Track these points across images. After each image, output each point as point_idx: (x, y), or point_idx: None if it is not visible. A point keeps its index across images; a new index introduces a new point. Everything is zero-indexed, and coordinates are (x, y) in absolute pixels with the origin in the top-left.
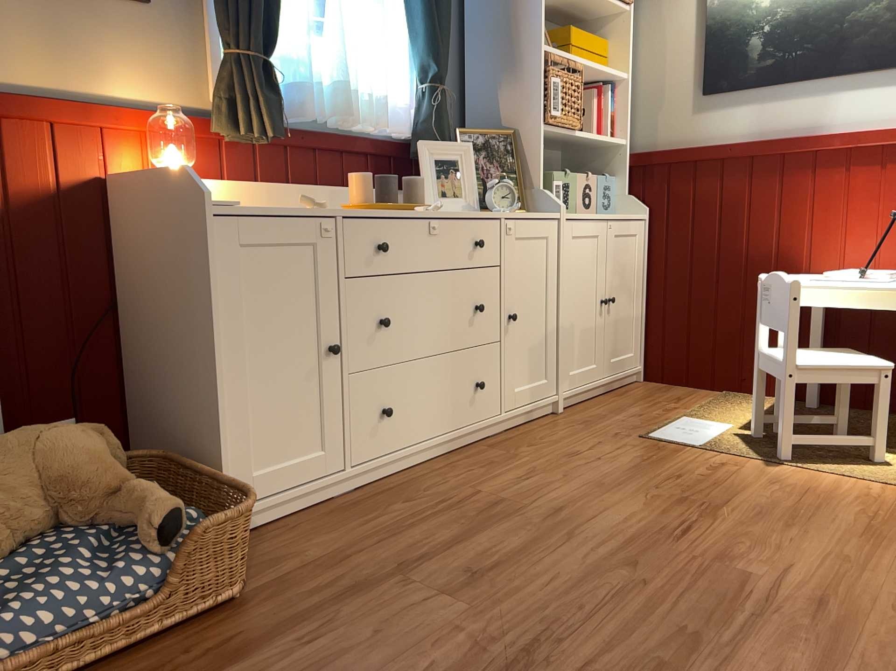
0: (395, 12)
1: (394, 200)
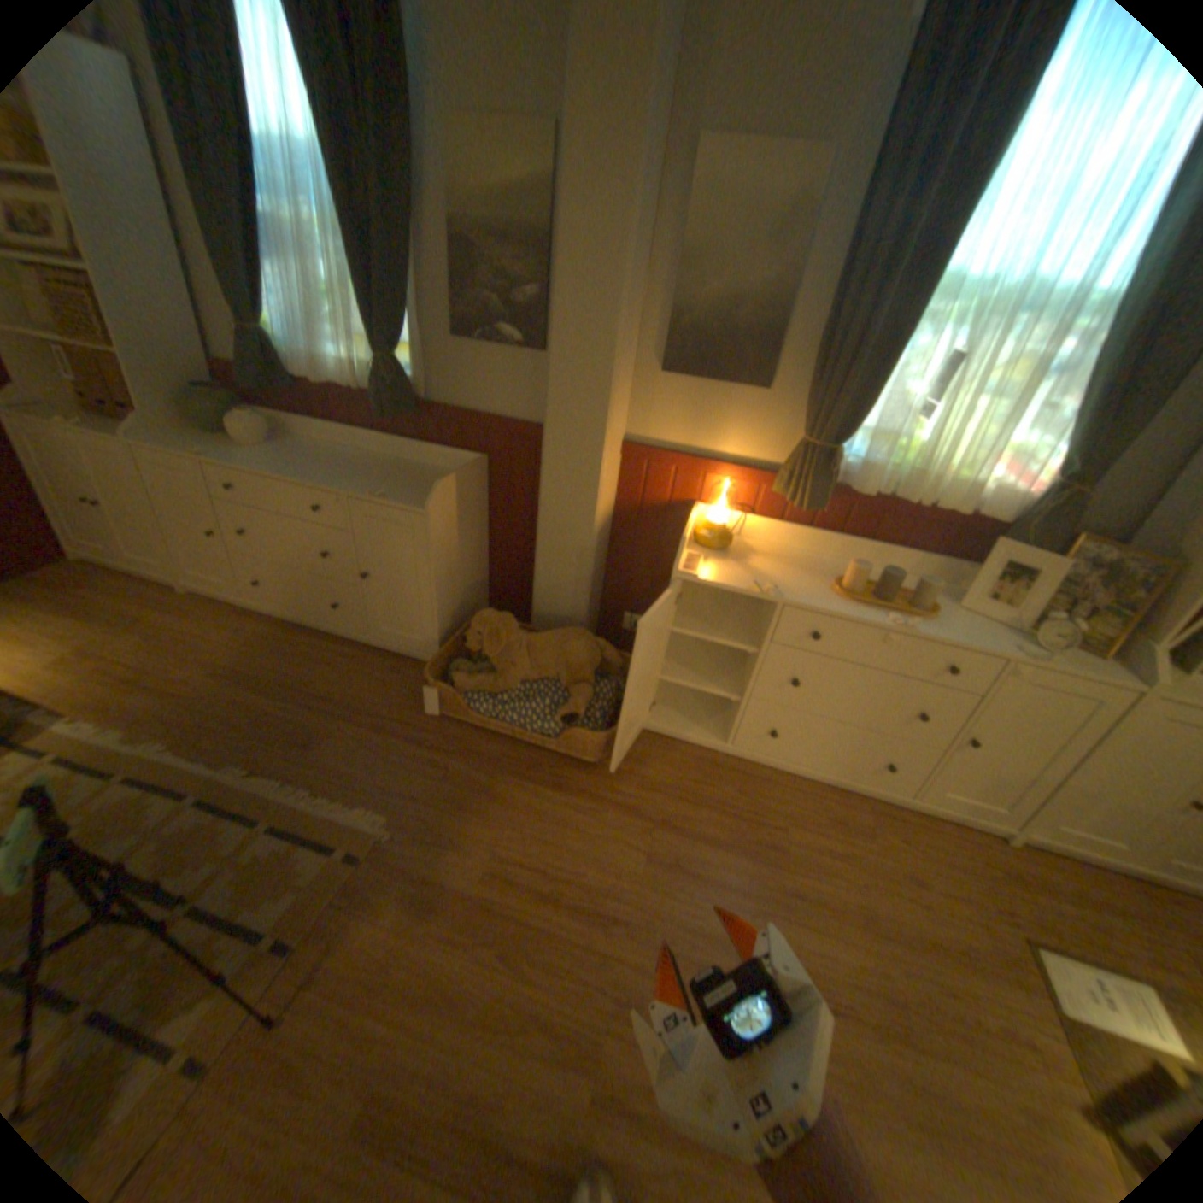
0: (1071, 388)
1: (889, 594)
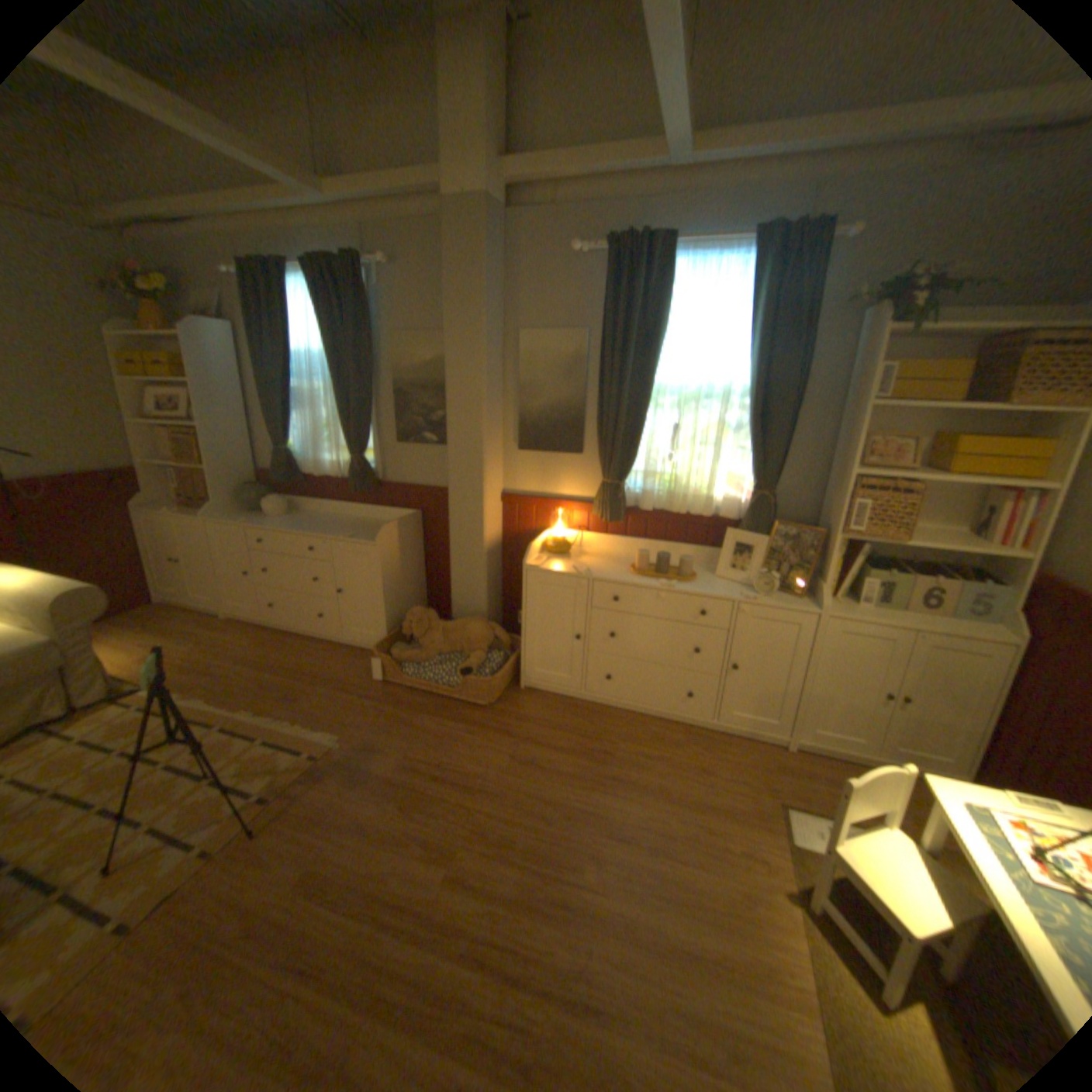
0: (744, 437)
1: (662, 570)
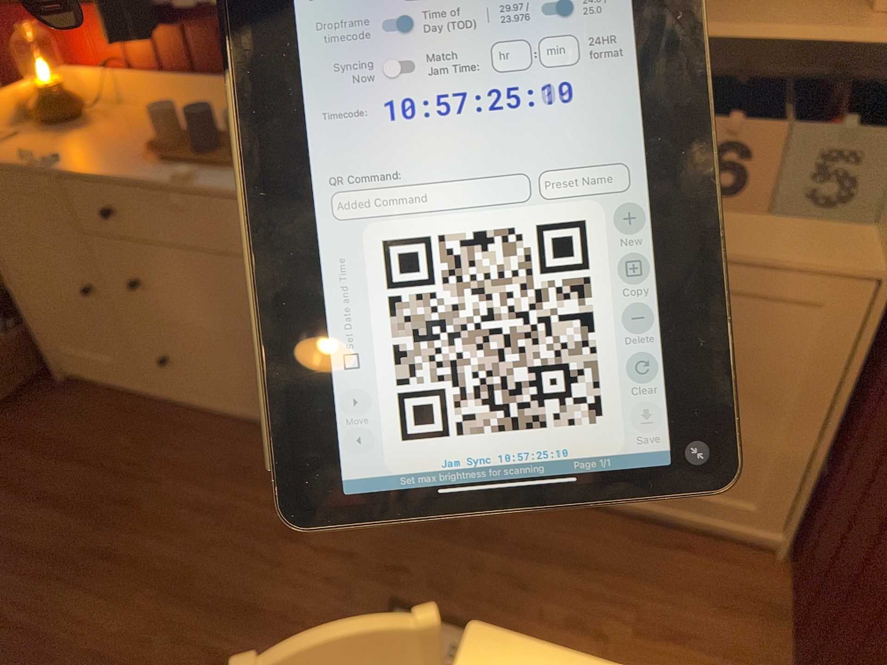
0: None
1: (205, 145)
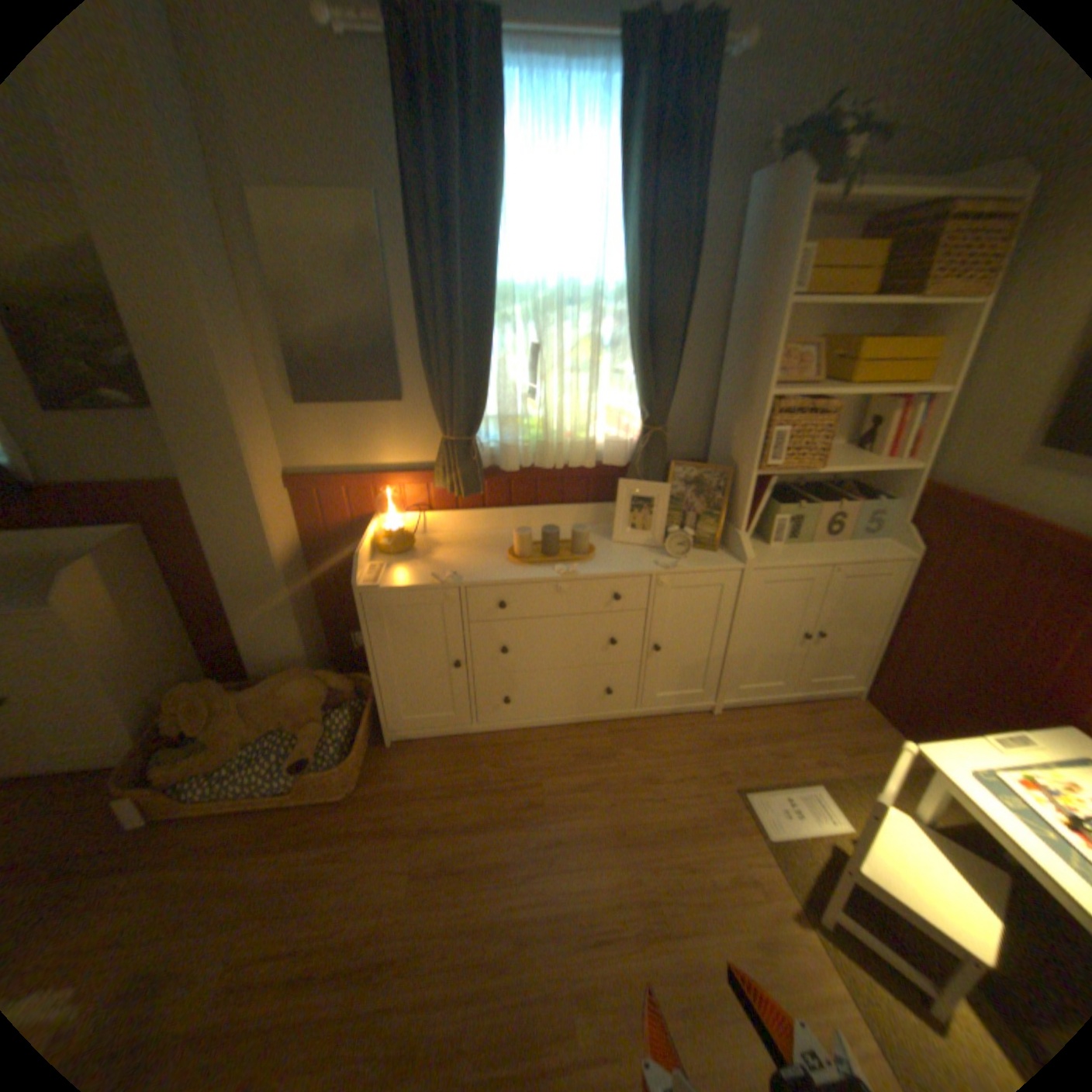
0: (624, 357)
1: (553, 549)
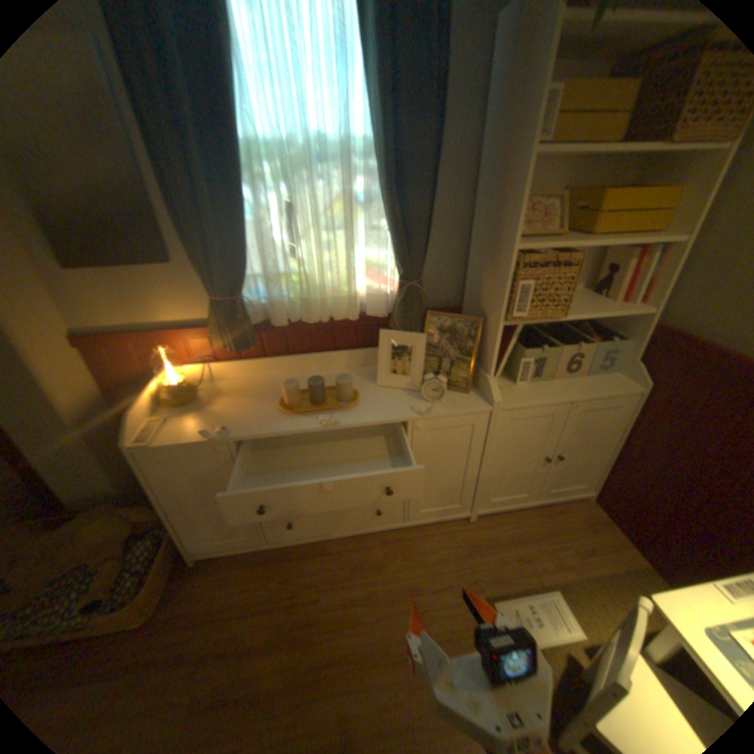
0: (377, 213)
1: (319, 398)
